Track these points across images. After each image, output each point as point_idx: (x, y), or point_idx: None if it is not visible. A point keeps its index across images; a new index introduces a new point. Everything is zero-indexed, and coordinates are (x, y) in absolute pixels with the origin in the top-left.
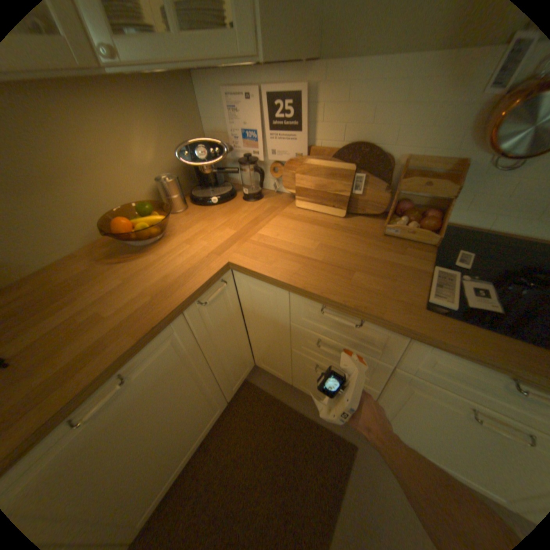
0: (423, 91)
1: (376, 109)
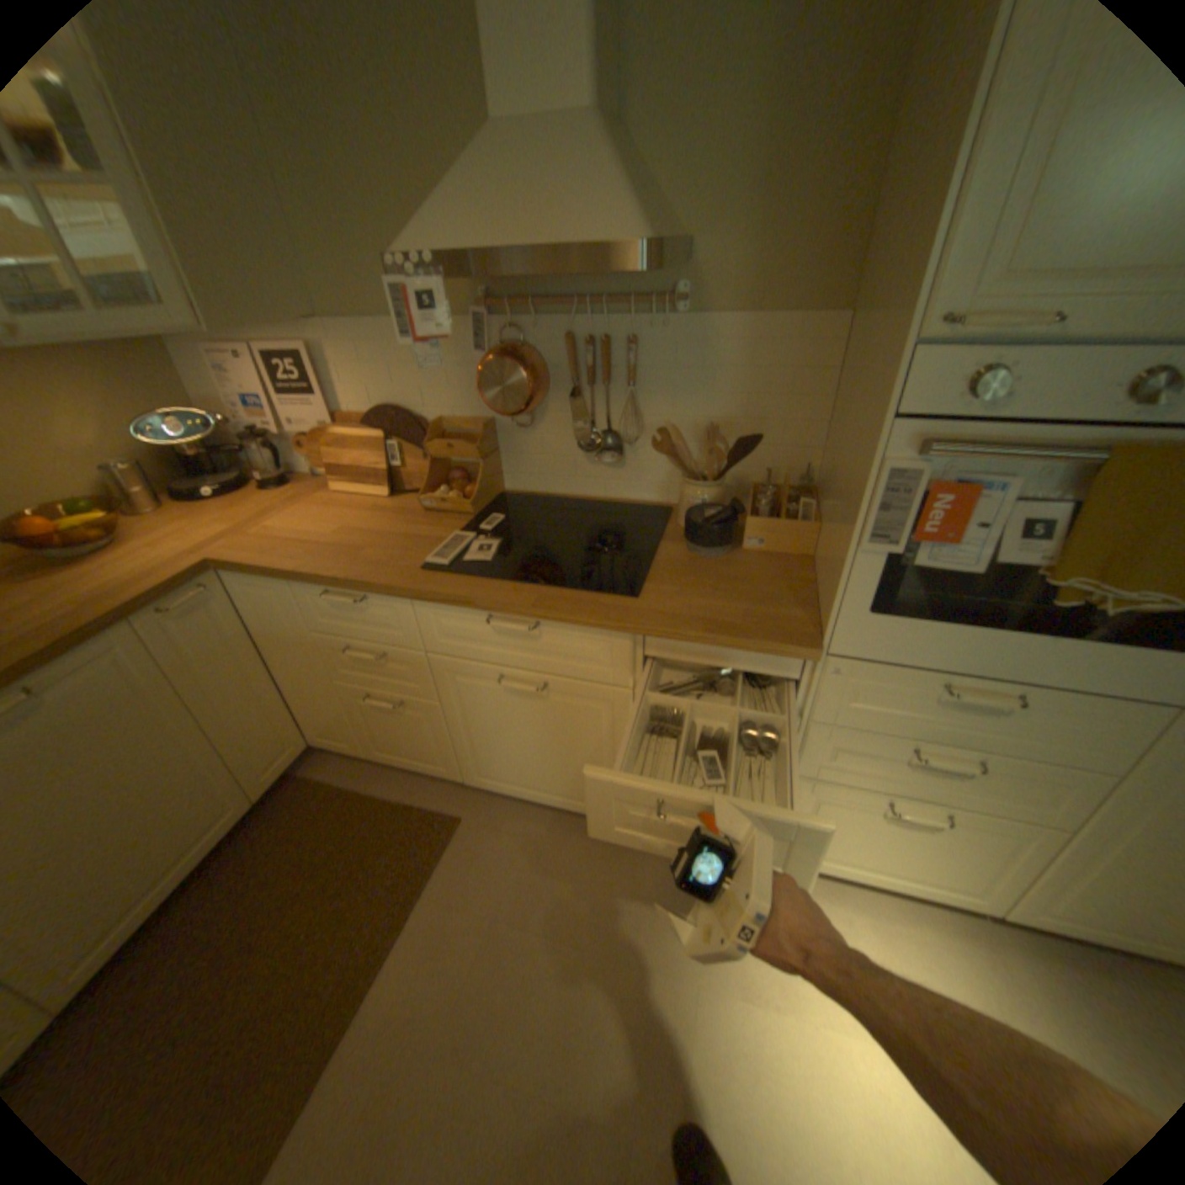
0: (423, 353)
1: (389, 369)
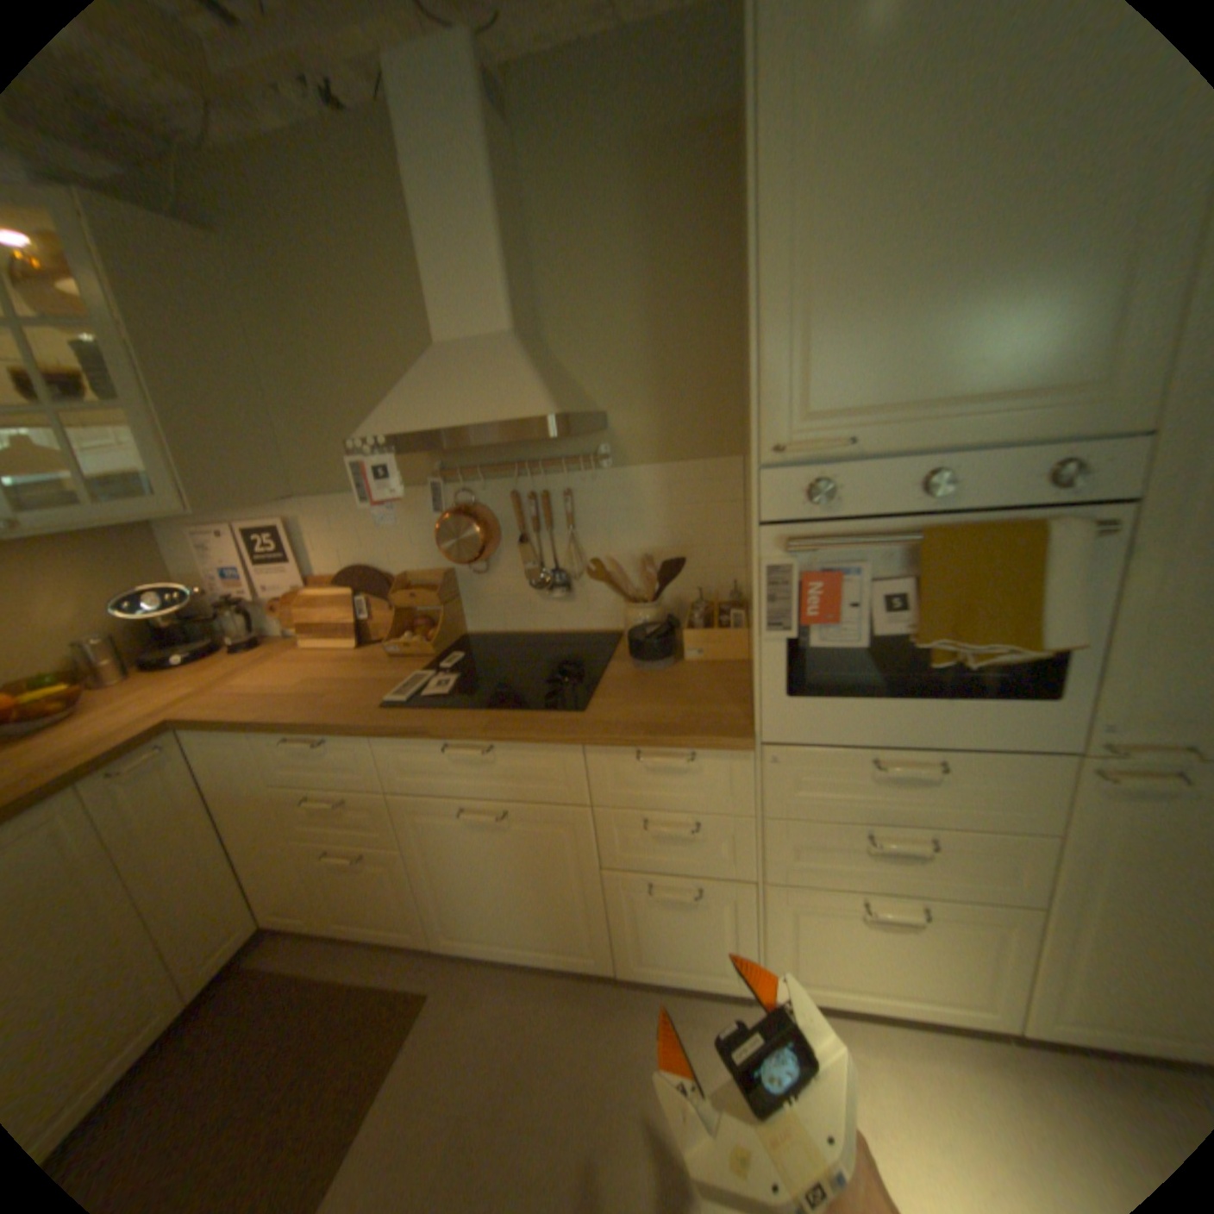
0: (389, 517)
1: (358, 534)
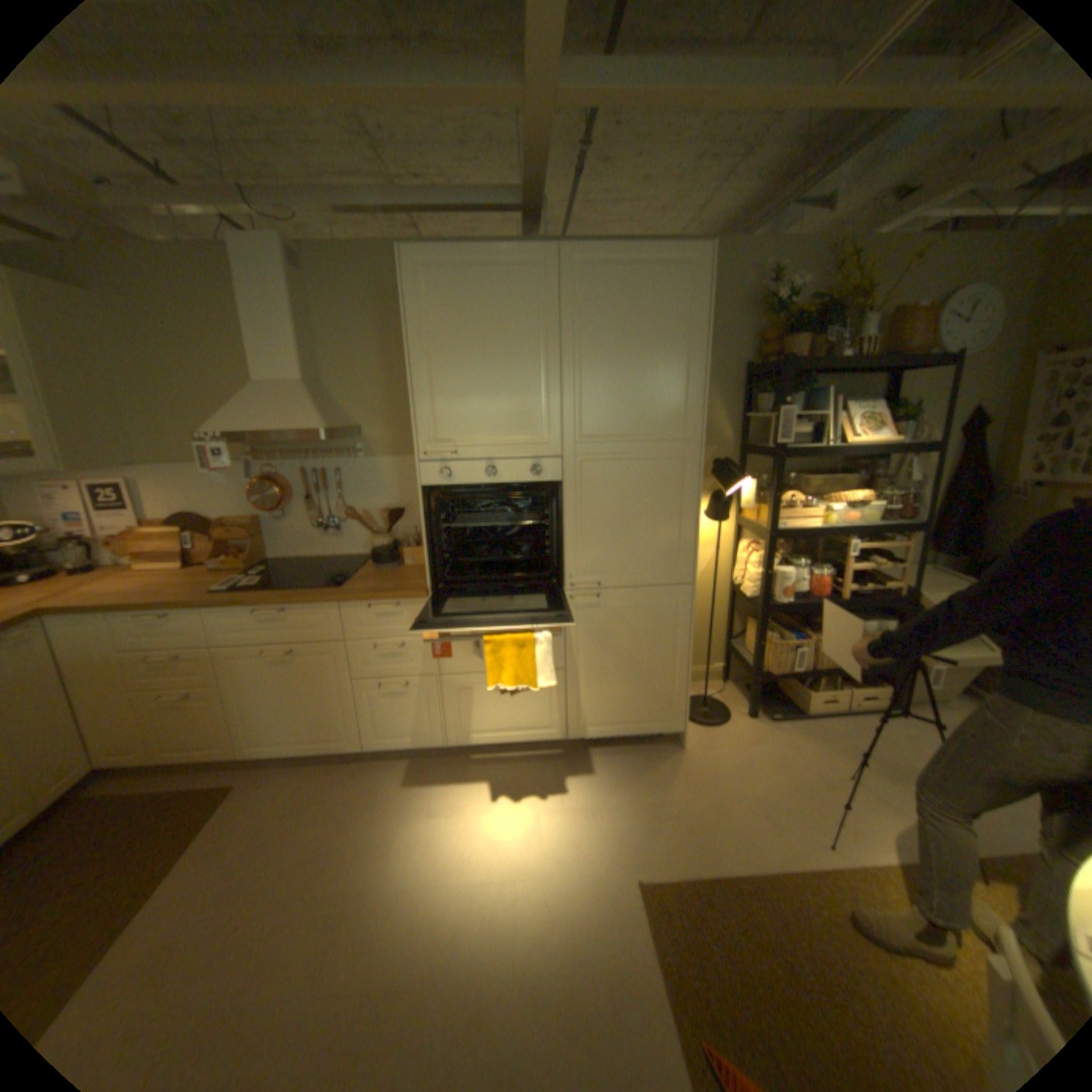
0: (209, 482)
1: (184, 493)
